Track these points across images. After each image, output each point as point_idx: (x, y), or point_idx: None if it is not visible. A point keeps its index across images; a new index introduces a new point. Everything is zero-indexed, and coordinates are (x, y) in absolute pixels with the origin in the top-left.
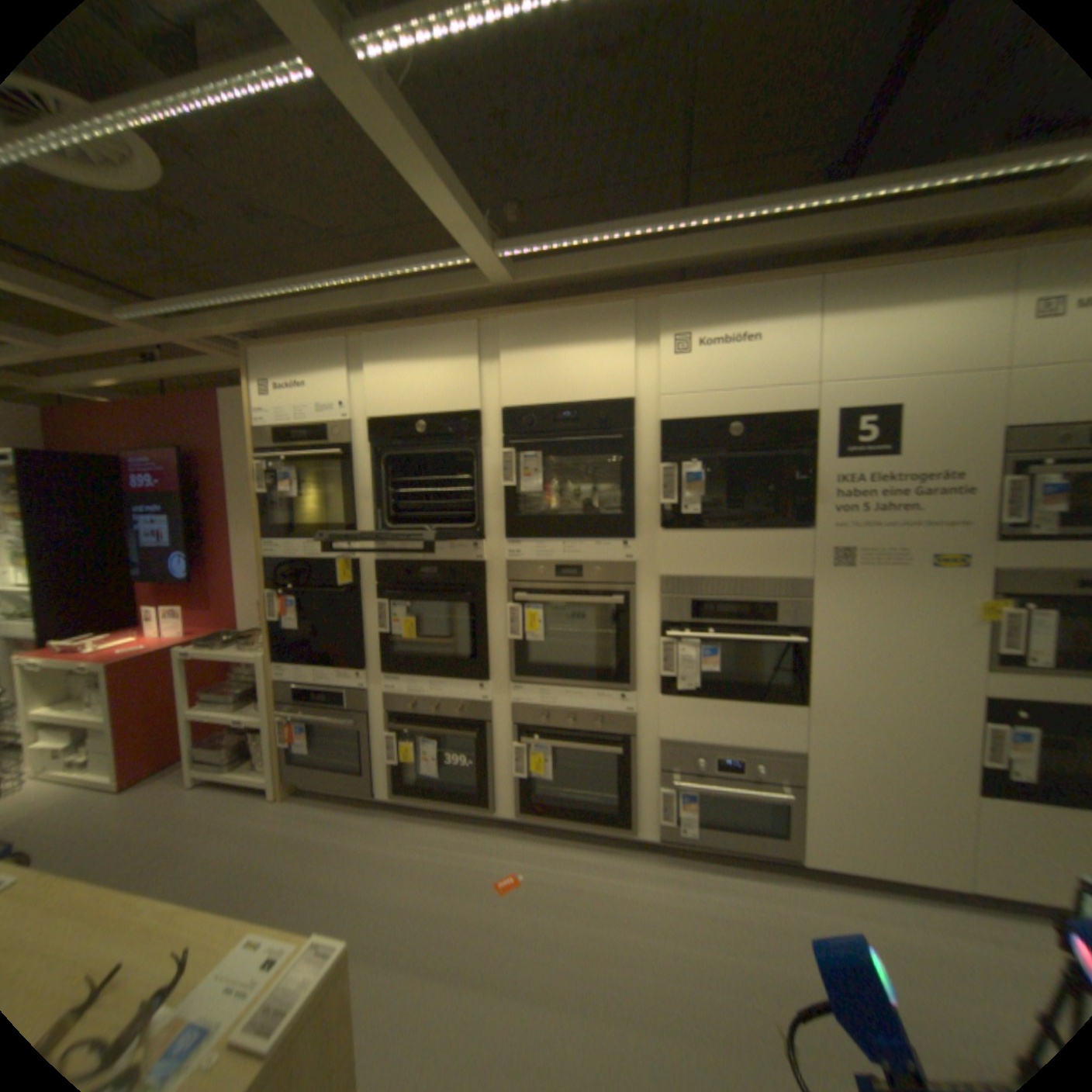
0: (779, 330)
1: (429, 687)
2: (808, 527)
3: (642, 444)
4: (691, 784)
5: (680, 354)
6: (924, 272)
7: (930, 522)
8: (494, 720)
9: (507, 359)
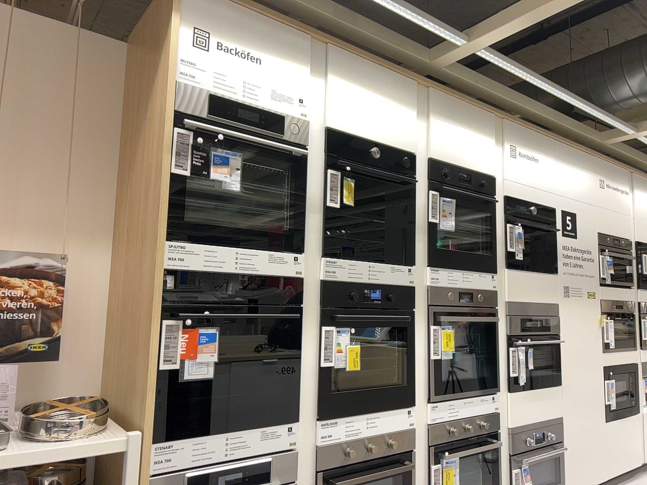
0: (543, 161)
1: (367, 423)
2: (553, 273)
3: (497, 208)
4: (526, 456)
5: (512, 157)
6: (576, 154)
7: (584, 274)
8: (414, 446)
9: (436, 122)
